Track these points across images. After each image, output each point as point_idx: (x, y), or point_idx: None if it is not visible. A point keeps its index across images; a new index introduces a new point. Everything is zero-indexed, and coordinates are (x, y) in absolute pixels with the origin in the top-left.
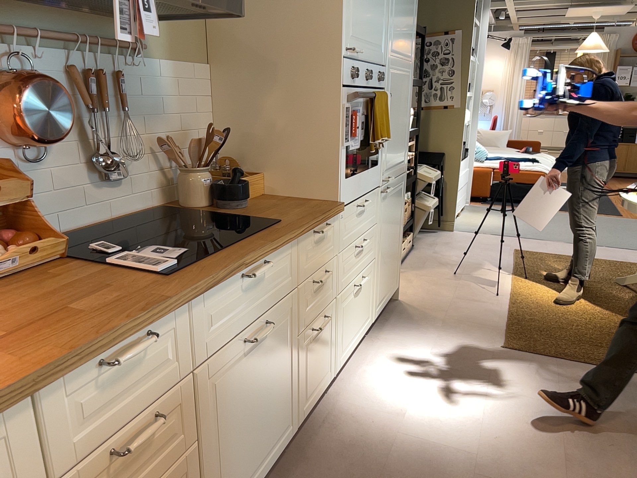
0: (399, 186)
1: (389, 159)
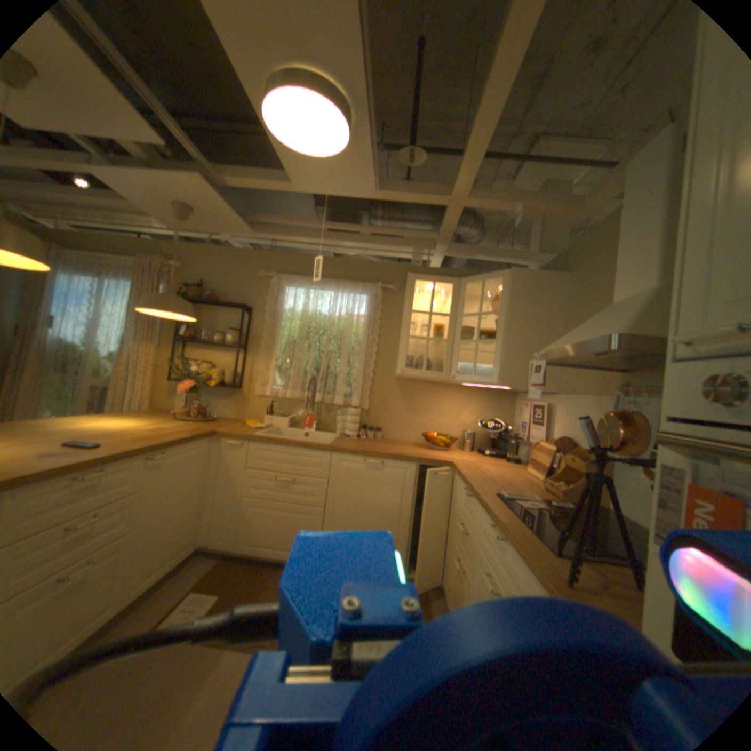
0: None
1: None
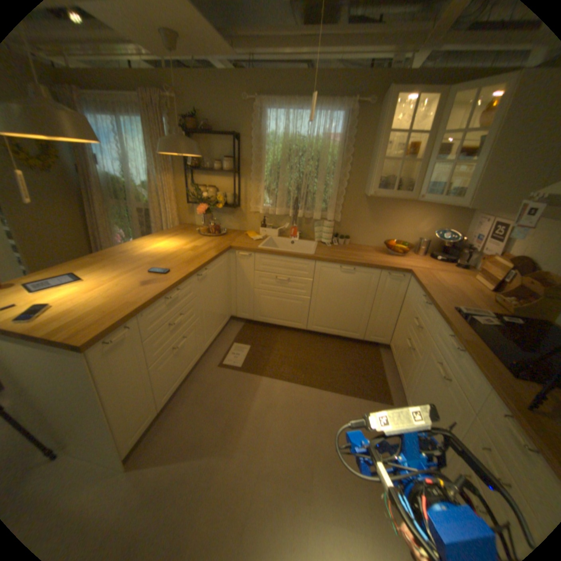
0: None
1: None
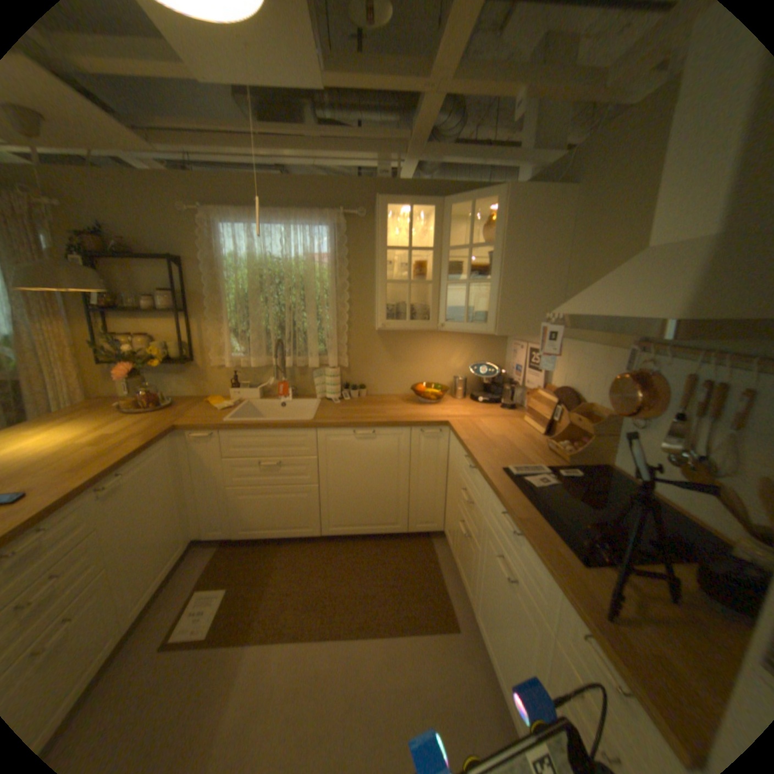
0: None
1: None
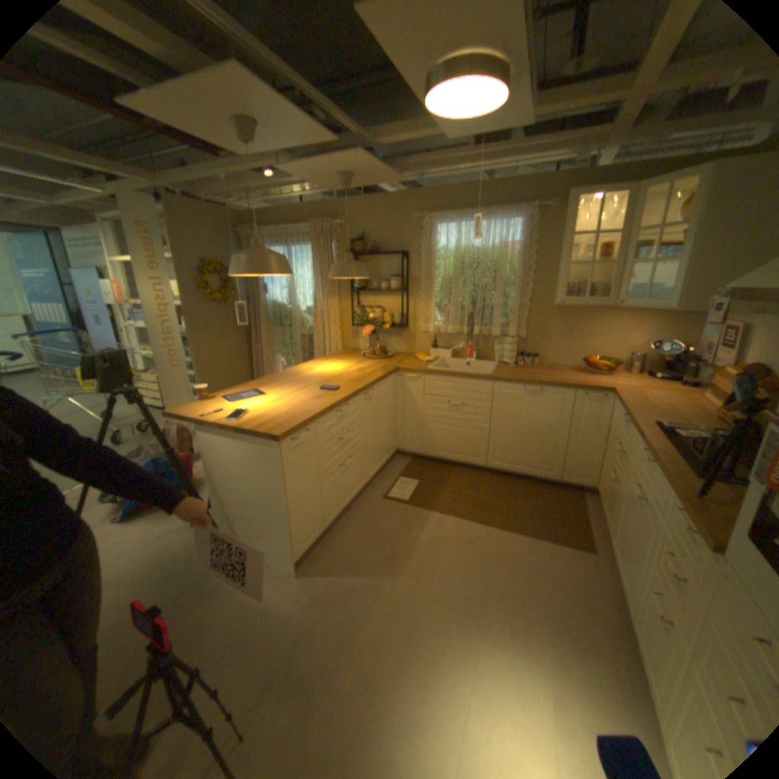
0: None
1: None
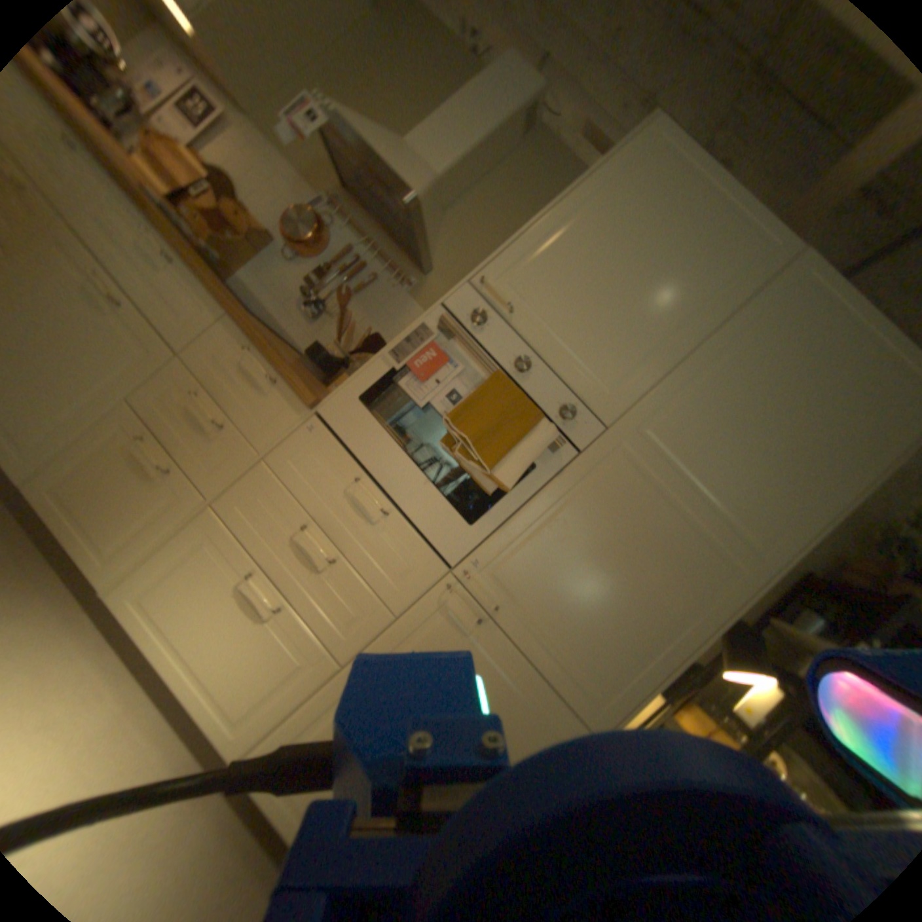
0: (546, 720)
1: (528, 587)
